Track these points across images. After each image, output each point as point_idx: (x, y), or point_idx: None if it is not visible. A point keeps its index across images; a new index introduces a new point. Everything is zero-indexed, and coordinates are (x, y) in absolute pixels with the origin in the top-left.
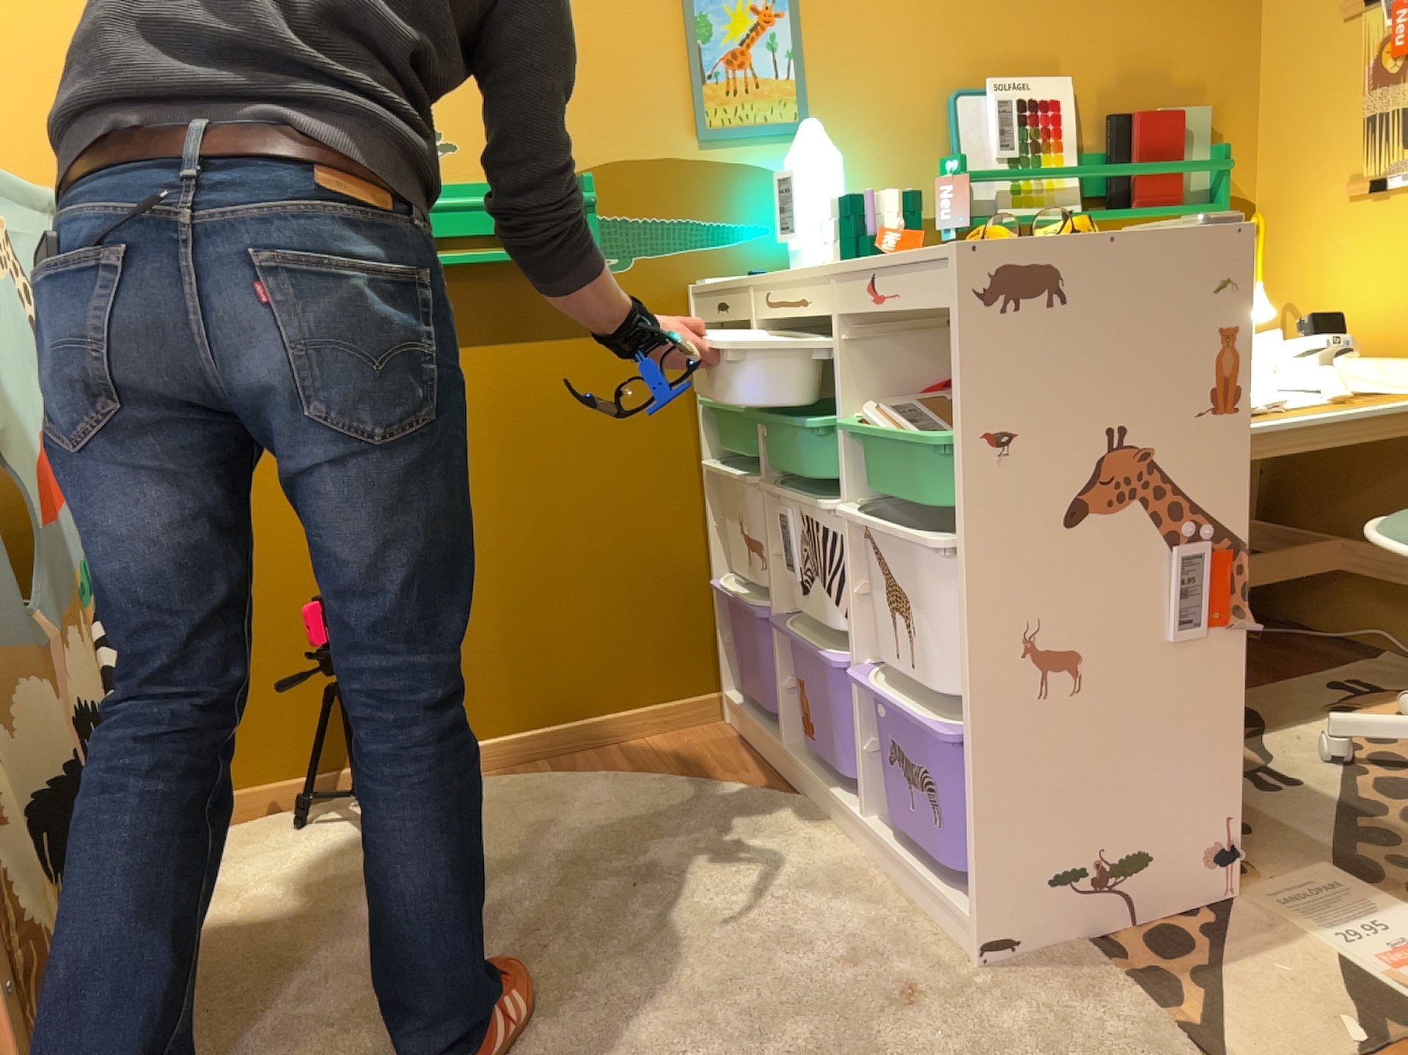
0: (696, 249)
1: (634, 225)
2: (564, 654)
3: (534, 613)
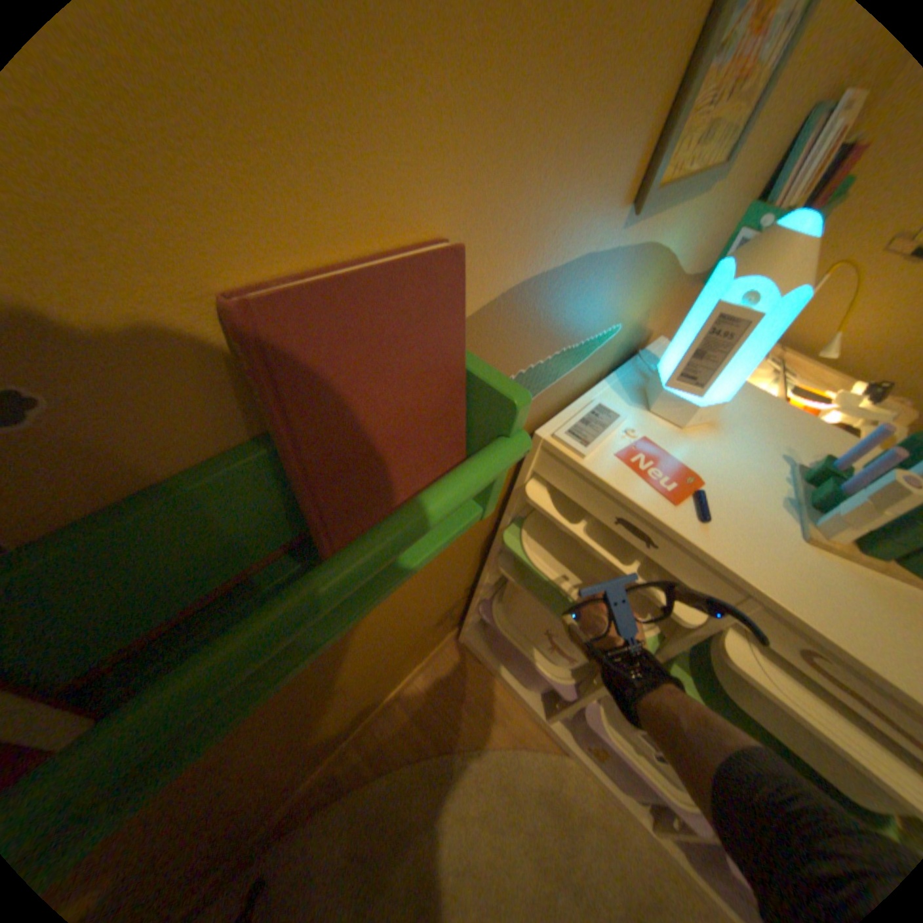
0: (556, 382)
1: None
2: (366, 705)
3: (345, 716)
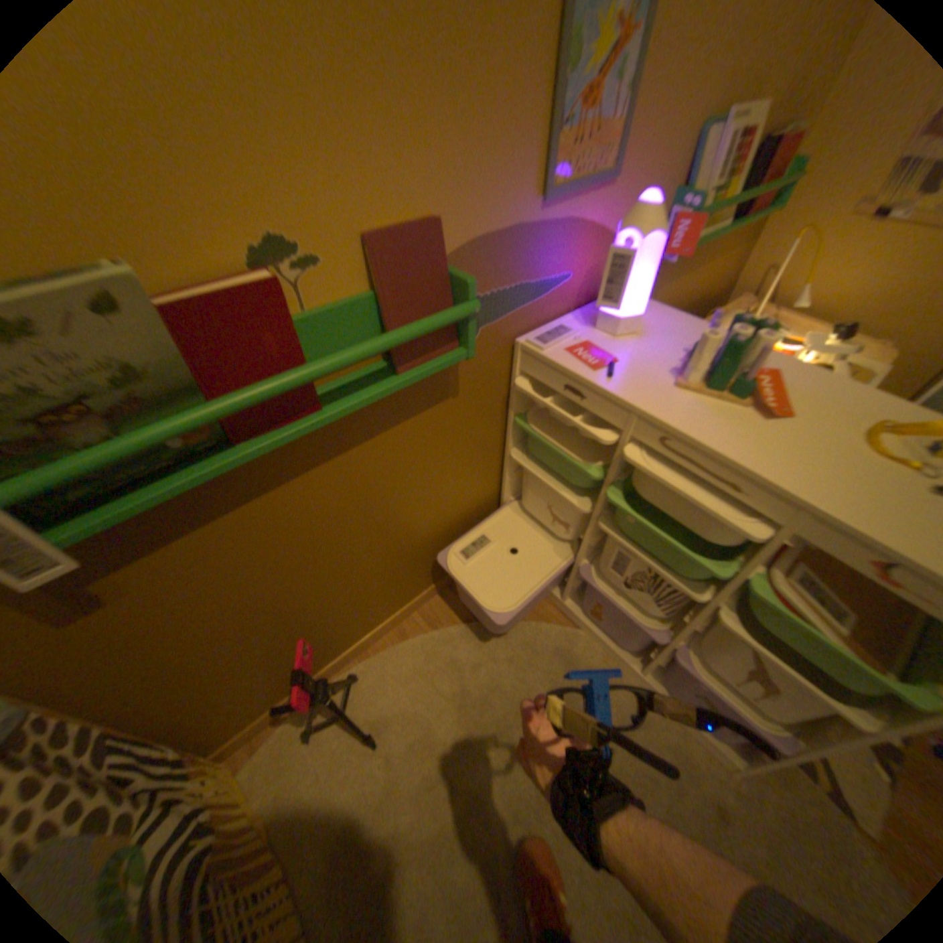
0: (523, 307)
1: (484, 300)
2: (424, 569)
3: (408, 563)
